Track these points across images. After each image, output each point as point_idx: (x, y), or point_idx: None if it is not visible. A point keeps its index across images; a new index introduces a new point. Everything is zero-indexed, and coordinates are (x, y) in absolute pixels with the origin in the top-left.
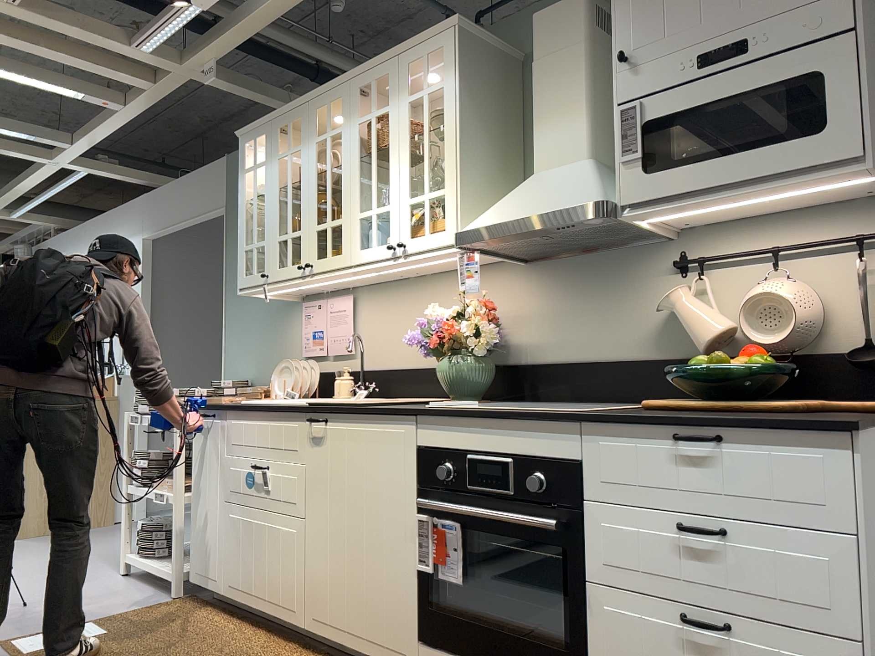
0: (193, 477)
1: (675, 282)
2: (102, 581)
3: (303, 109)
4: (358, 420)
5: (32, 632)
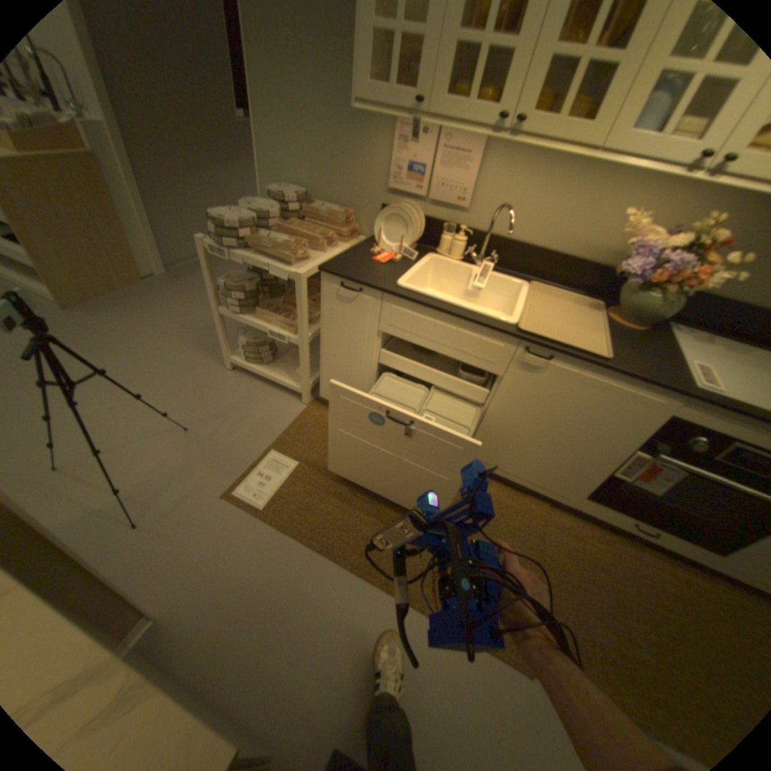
0: (322, 333)
1: None
2: (221, 385)
3: None
4: (605, 374)
5: (234, 474)
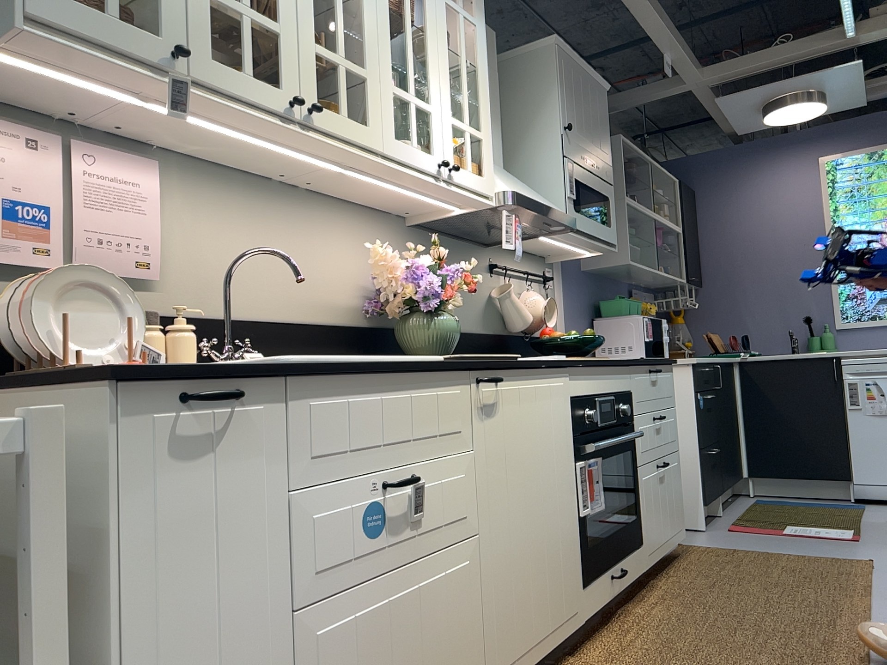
0: (109, 627)
1: (491, 279)
2: None
3: None
4: (529, 376)
5: None
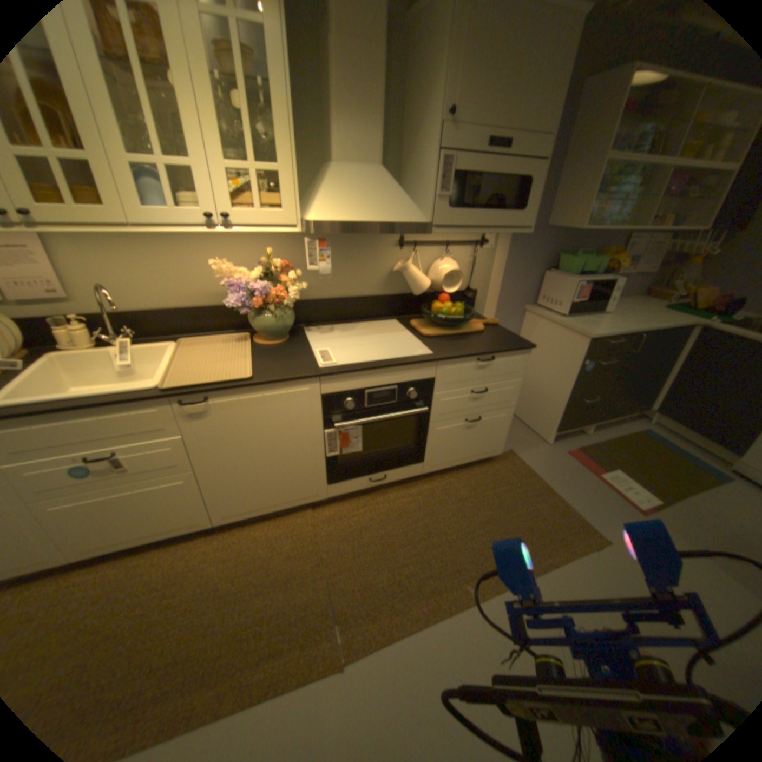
0: None
1: (397, 253)
2: None
3: None
4: (255, 391)
5: None
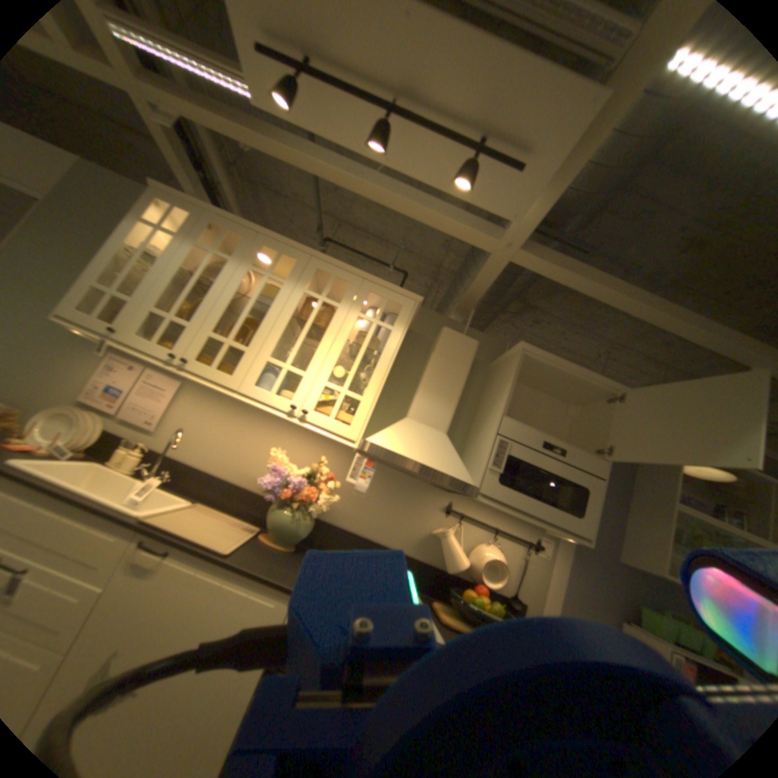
0: None
1: (441, 519)
2: None
3: (248, 234)
4: (215, 574)
5: None
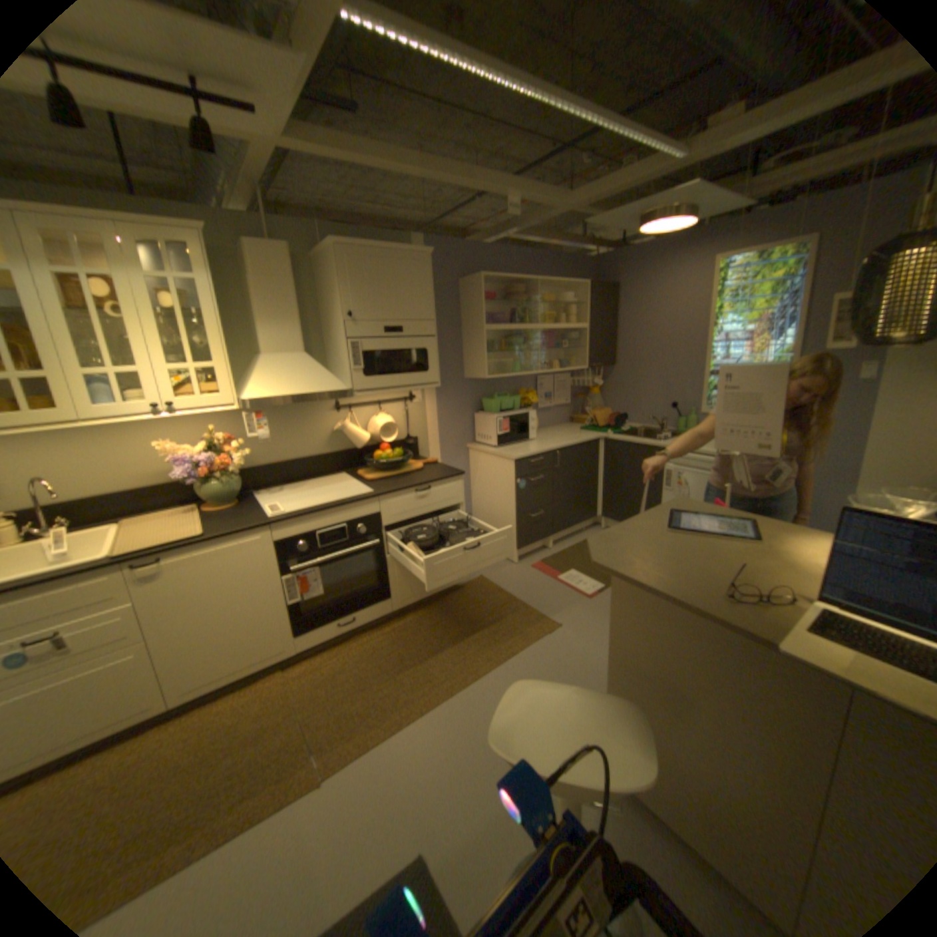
0: None
1: (335, 417)
2: None
3: None
4: (207, 547)
5: None
